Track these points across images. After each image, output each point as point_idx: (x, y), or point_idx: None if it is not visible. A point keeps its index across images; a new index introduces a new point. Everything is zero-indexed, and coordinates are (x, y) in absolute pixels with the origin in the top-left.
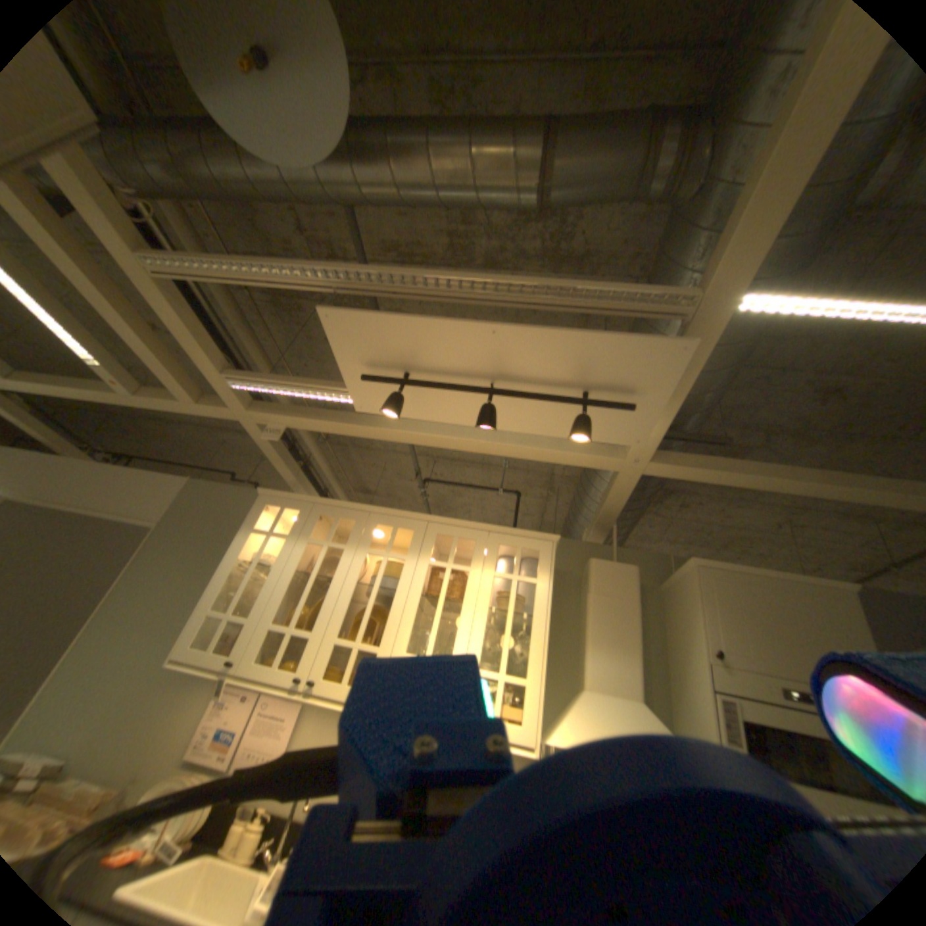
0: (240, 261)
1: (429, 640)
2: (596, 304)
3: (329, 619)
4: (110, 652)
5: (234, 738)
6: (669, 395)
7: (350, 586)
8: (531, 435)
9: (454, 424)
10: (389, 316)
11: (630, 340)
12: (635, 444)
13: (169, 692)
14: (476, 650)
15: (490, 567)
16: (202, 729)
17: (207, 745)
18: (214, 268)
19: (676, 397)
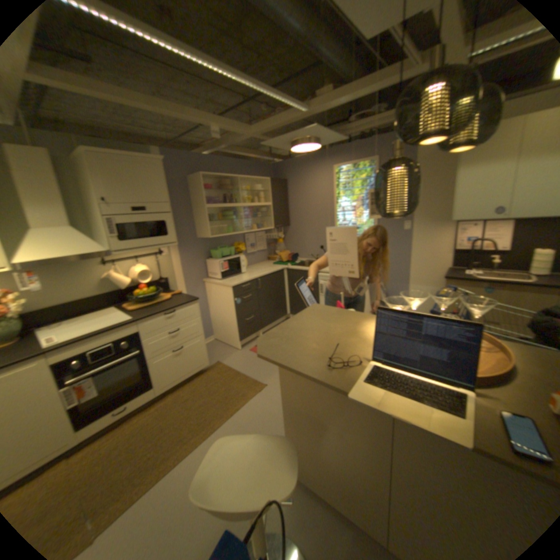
0: None
1: None
2: None
3: None
4: None
5: None
6: None
7: None
8: None
9: None
10: None
11: None
12: None
13: None
14: None
15: None
16: None
17: None
18: None
19: None
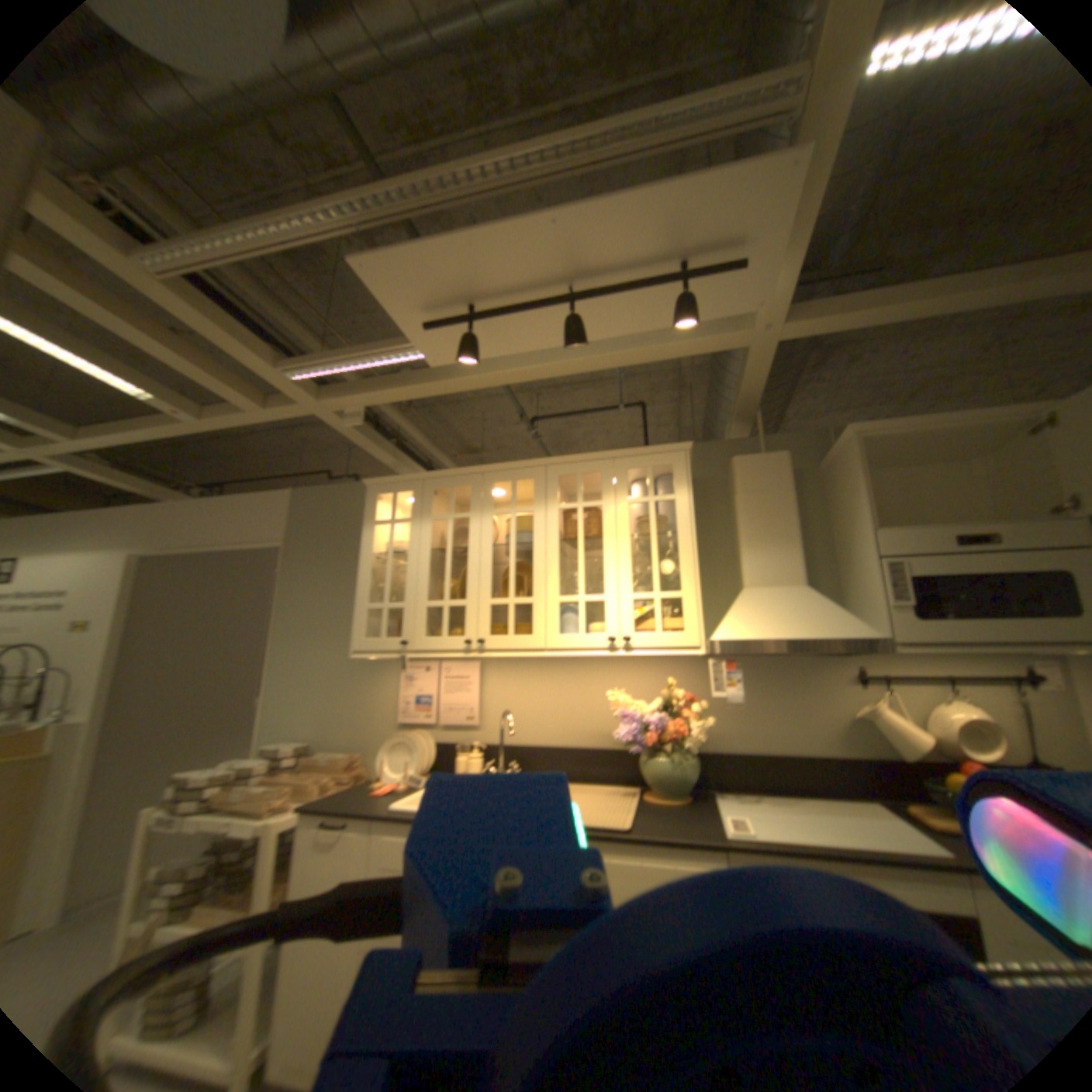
0: (242, 226)
1: (579, 579)
2: (672, 135)
3: (479, 584)
4: (300, 658)
5: (433, 698)
6: (789, 232)
7: (488, 550)
8: (636, 332)
9: (542, 348)
10: (430, 241)
11: (723, 174)
12: (763, 306)
13: (364, 677)
14: (627, 576)
15: (623, 494)
16: (404, 697)
17: (413, 708)
18: (219, 246)
19: (801, 228)
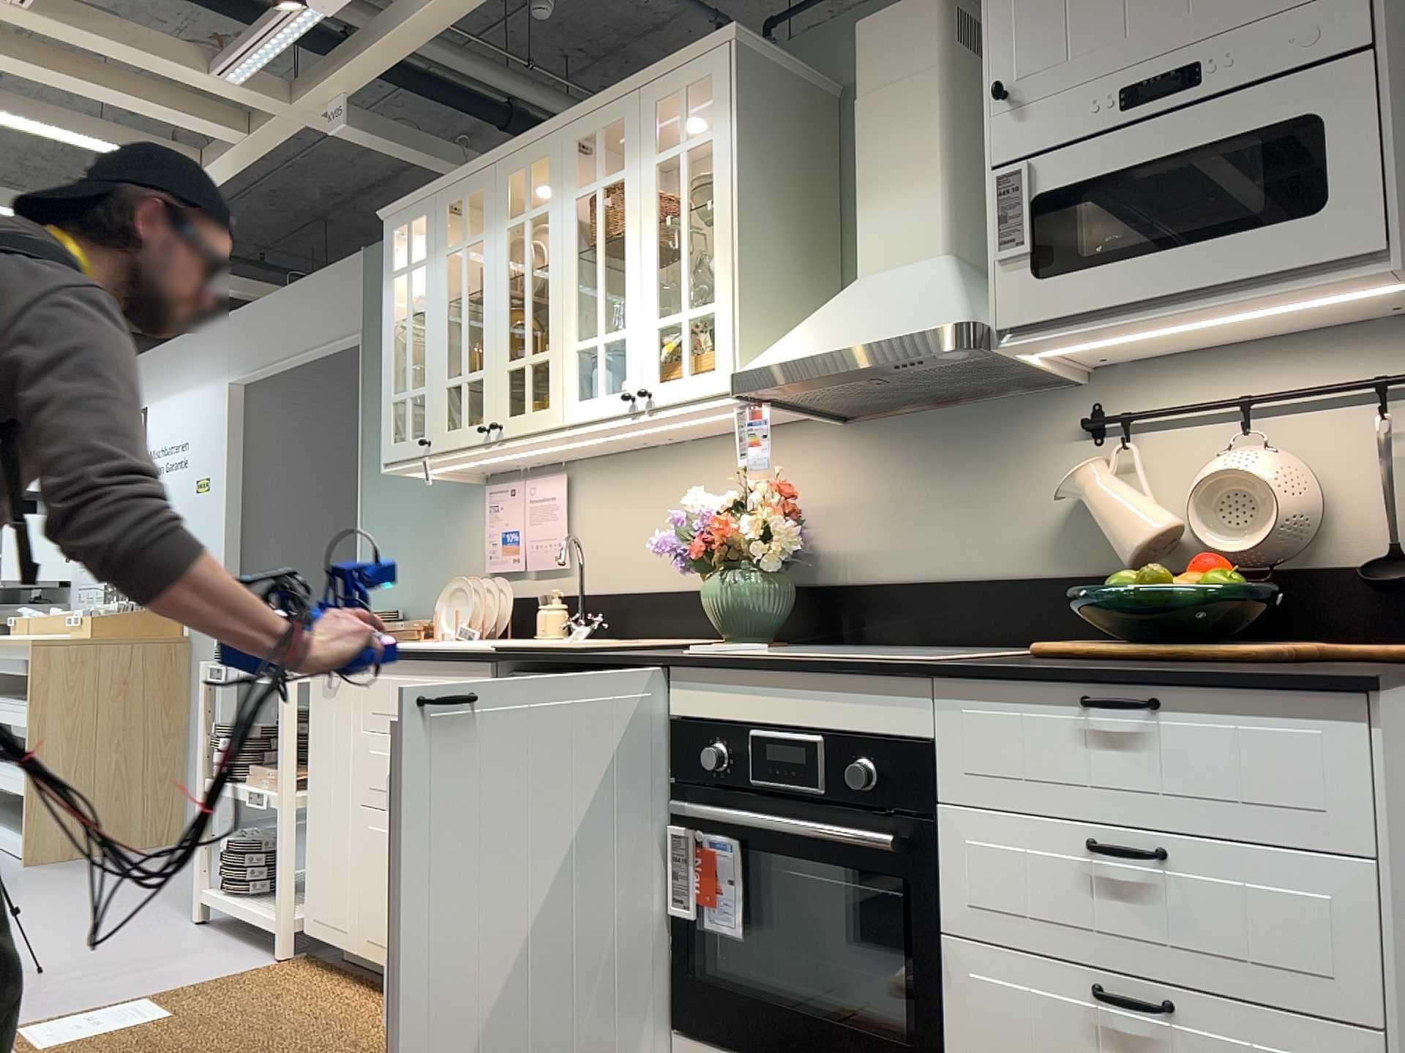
0: None
1: (598, 310)
2: None
3: (493, 343)
4: (387, 497)
5: (515, 535)
6: None
7: (500, 288)
8: None
9: None
10: None
11: None
12: None
13: (449, 515)
14: (649, 293)
15: (648, 154)
16: (486, 538)
17: (496, 551)
18: None
19: None
